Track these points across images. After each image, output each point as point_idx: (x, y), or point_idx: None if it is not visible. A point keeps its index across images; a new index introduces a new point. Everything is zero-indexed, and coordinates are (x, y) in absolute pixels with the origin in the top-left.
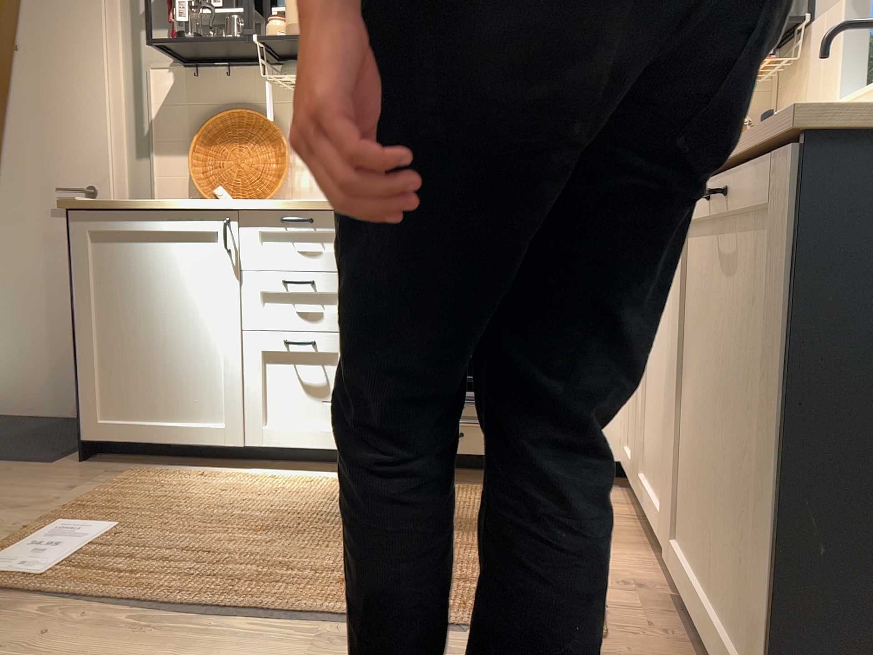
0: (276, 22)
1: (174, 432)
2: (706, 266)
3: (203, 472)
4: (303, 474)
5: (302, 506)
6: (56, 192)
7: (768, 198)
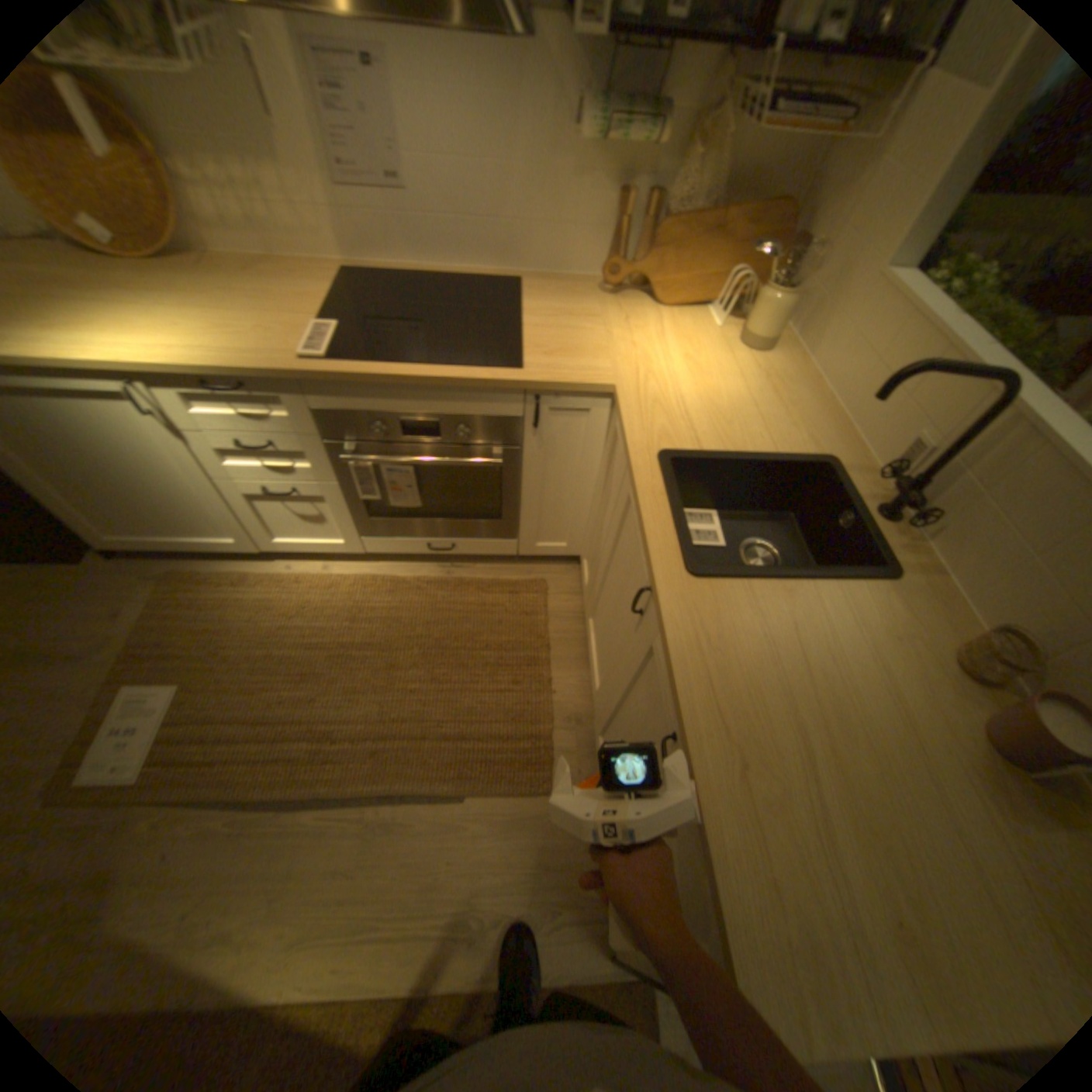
0: None
1: (183, 546)
2: (655, 702)
3: (229, 574)
4: (320, 565)
5: (325, 629)
6: None
7: (703, 891)
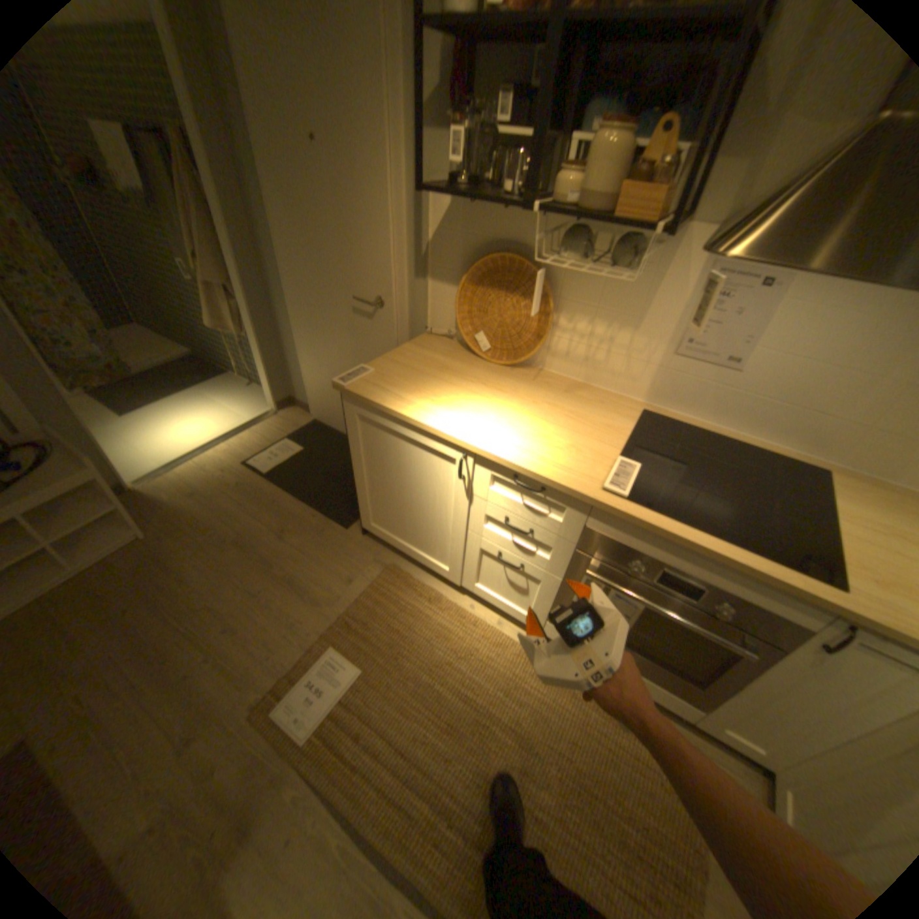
0: (572, 175)
1: (416, 555)
2: None
3: (432, 589)
4: (498, 619)
5: (483, 689)
6: (353, 301)
7: None
